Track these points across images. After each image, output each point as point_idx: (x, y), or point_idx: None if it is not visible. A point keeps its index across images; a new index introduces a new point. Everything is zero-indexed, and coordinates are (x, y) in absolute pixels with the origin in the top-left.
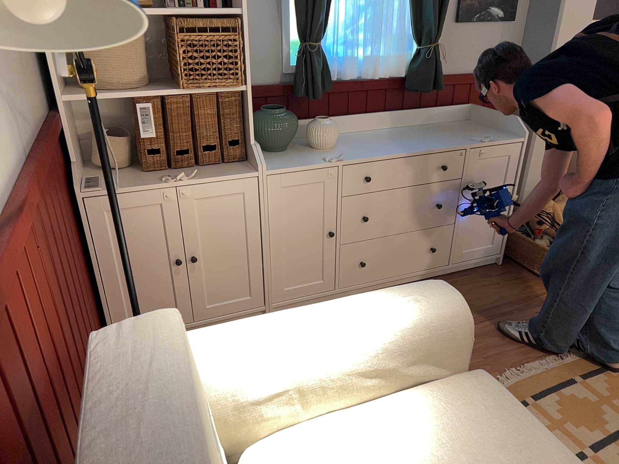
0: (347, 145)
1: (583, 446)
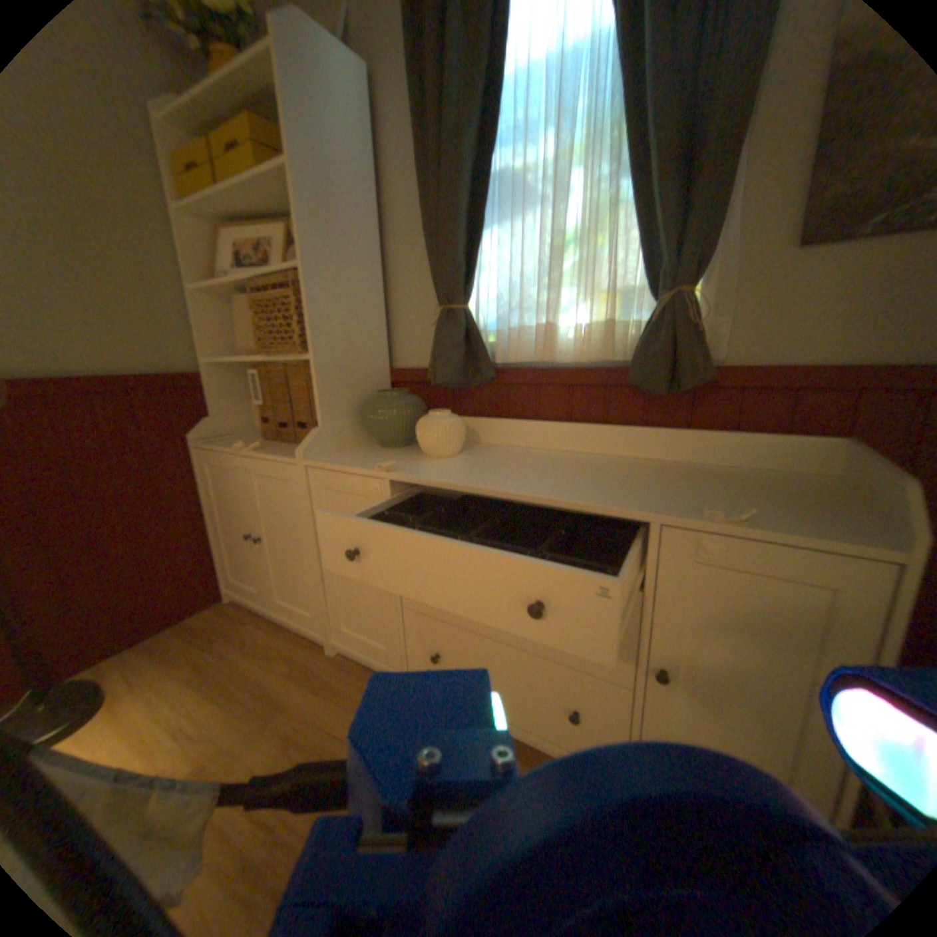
0: (468, 460)
1: None
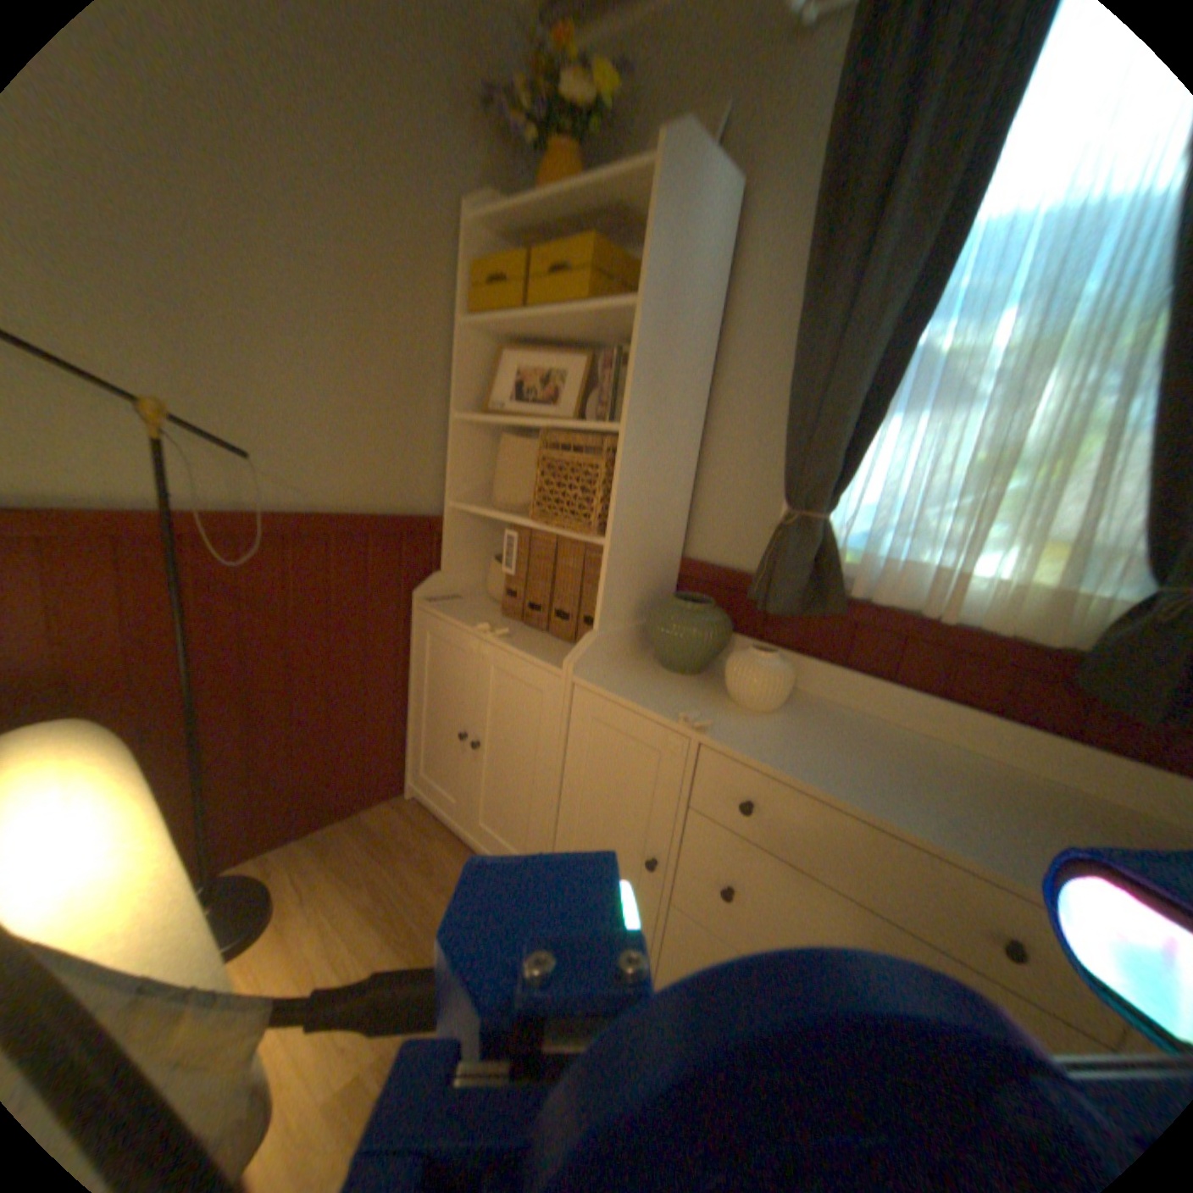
0: (799, 726)
1: None
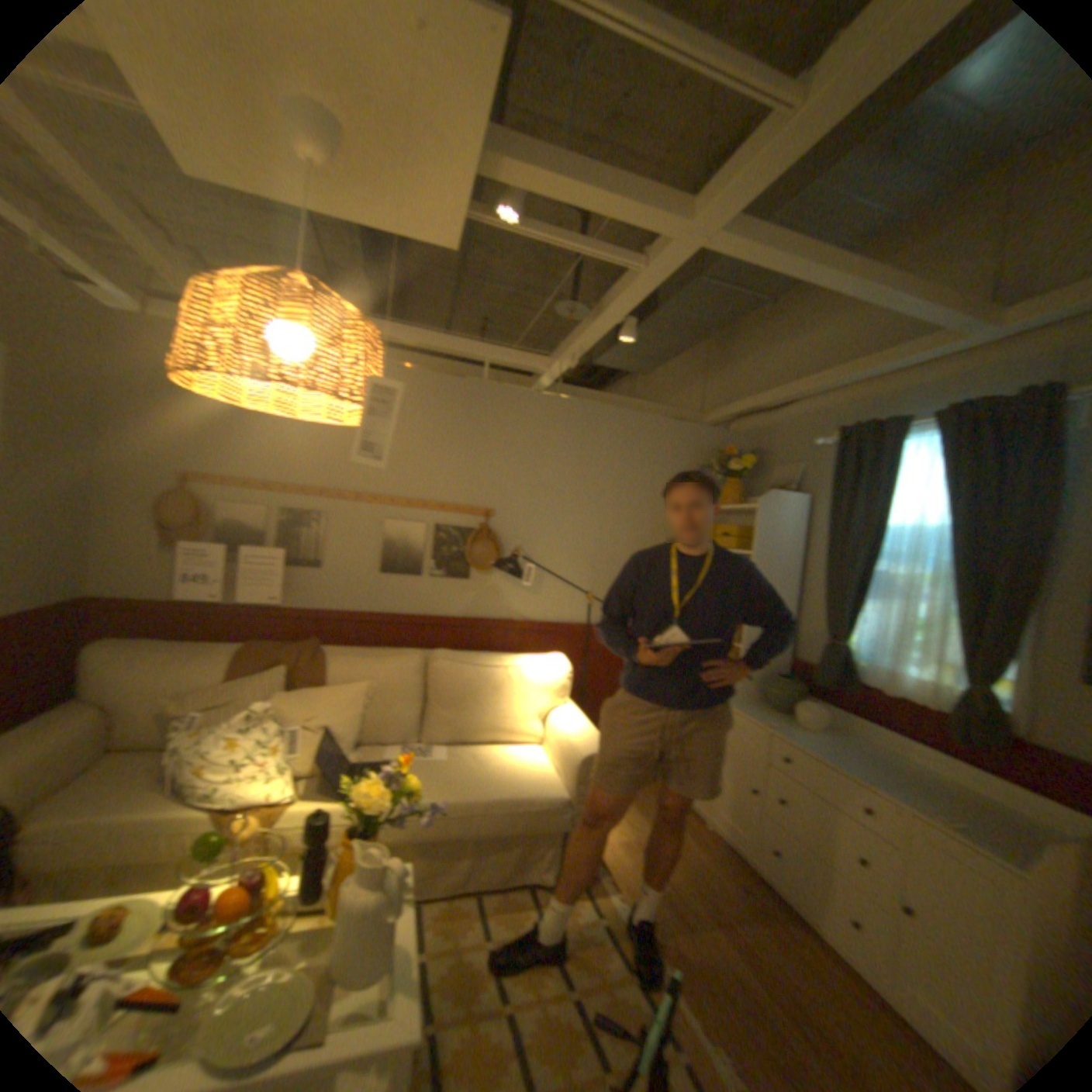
0: (824, 739)
1: (585, 1001)
